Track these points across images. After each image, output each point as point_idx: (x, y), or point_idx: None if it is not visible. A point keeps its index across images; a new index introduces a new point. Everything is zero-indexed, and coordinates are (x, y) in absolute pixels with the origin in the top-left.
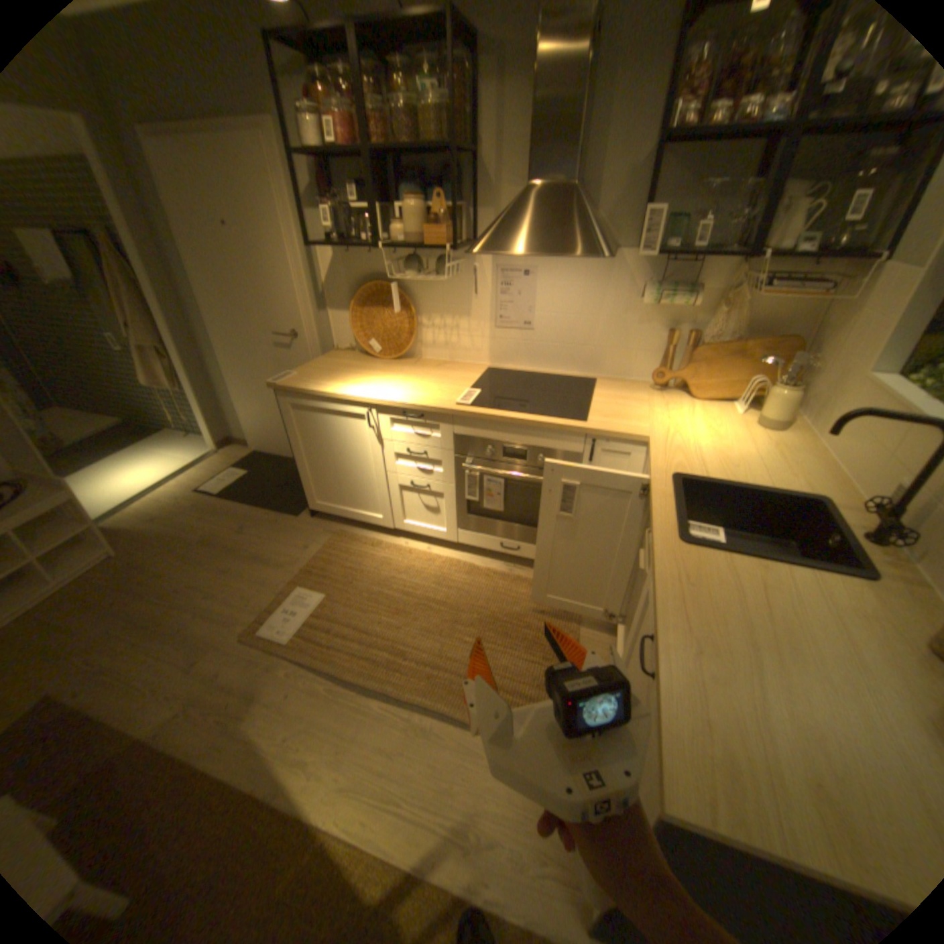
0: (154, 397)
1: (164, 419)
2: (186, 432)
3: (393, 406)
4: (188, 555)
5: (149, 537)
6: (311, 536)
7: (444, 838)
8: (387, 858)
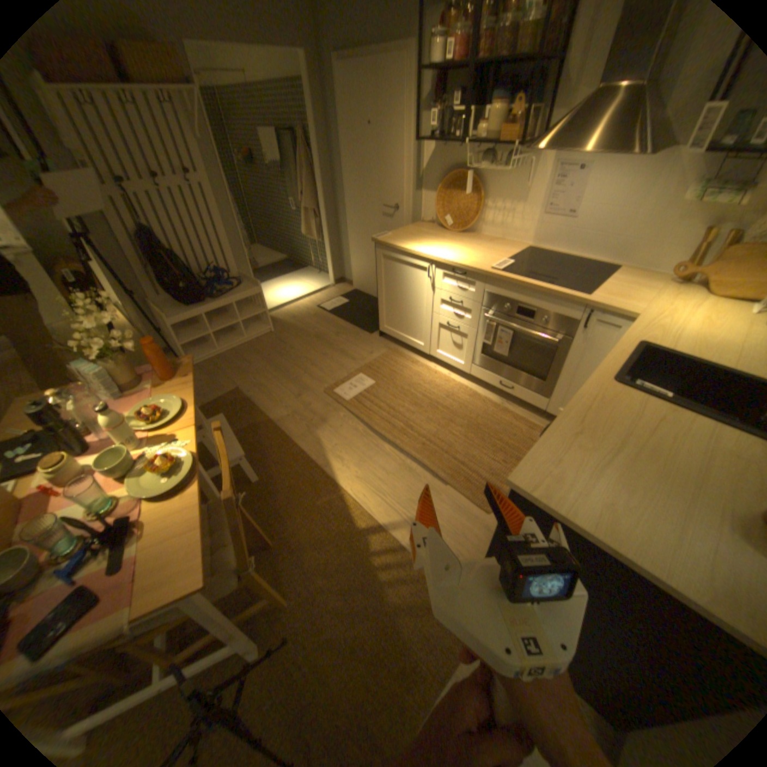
0: (306, 245)
1: (309, 260)
2: (319, 271)
3: (445, 265)
4: (307, 341)
5: (290, 327)
6: (376, 348)
7: (404, 521)
8: (371, 516)
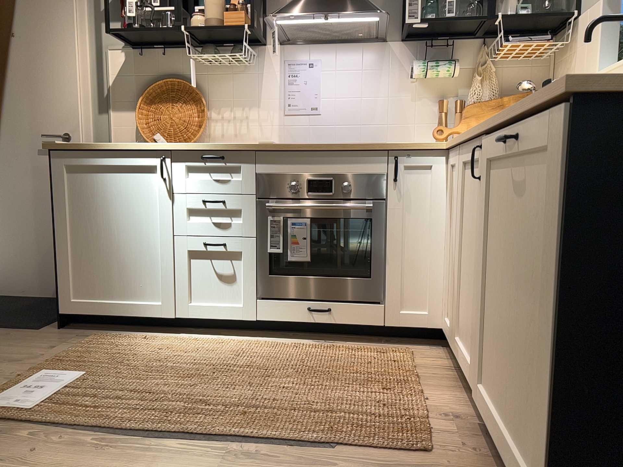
0: None
1: None
2: None
3: (190, 151)
4: None
5: None
6: (59, 340)
7: None
8: None
